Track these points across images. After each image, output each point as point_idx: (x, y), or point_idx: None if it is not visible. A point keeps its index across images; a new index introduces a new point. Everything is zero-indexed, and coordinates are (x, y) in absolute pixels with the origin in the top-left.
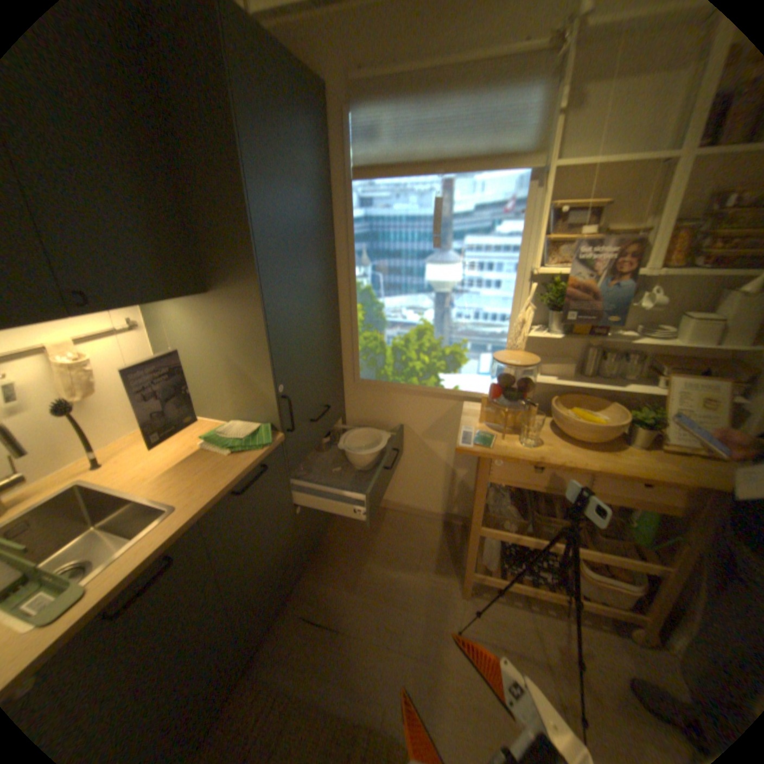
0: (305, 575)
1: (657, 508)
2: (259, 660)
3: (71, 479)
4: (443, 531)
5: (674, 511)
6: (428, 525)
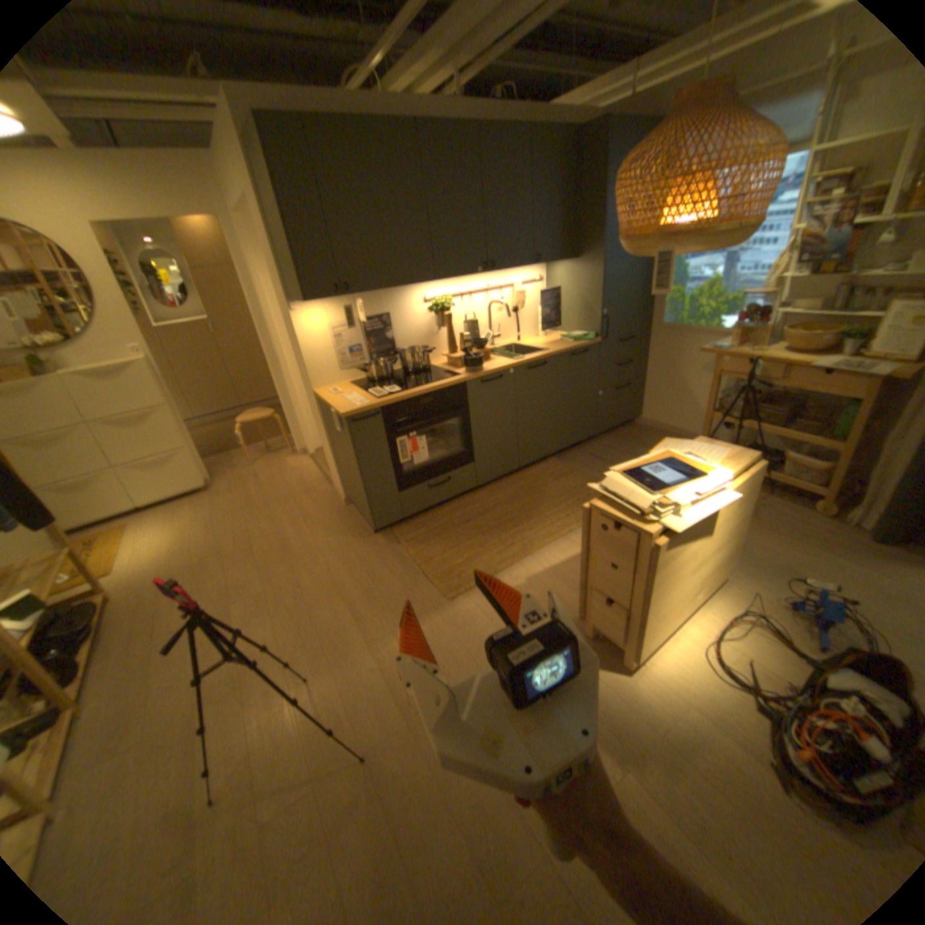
0: (594, 443)
1: (831, 391)
2: (562, 458)
3: (508, 343)
4: None
5: (844, 393)
6: None
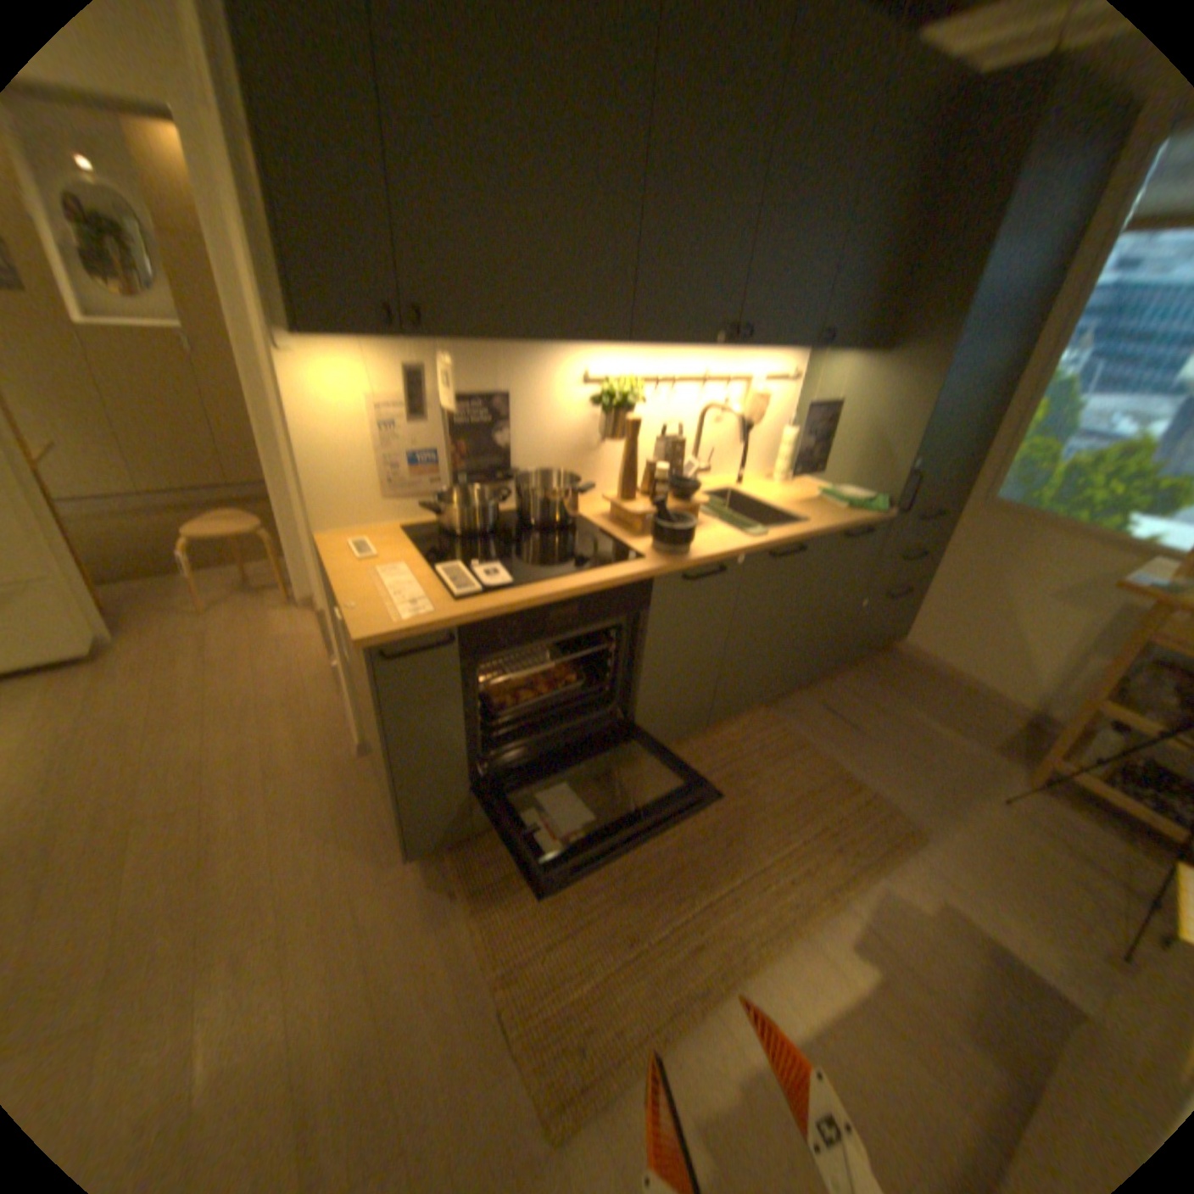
0: (831, 679)
1: None
2: (779, 707)
3: (721, 484)
4: (1026, 729)
5: None
6: (1004, 714)
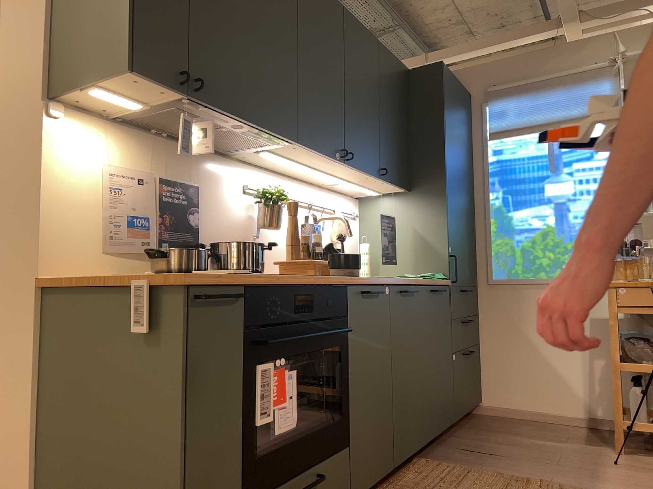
0: (454, 436)
1: None
2: (432, 457)
3: None
4: (588, 430)
5: None
6: (571, 427)
